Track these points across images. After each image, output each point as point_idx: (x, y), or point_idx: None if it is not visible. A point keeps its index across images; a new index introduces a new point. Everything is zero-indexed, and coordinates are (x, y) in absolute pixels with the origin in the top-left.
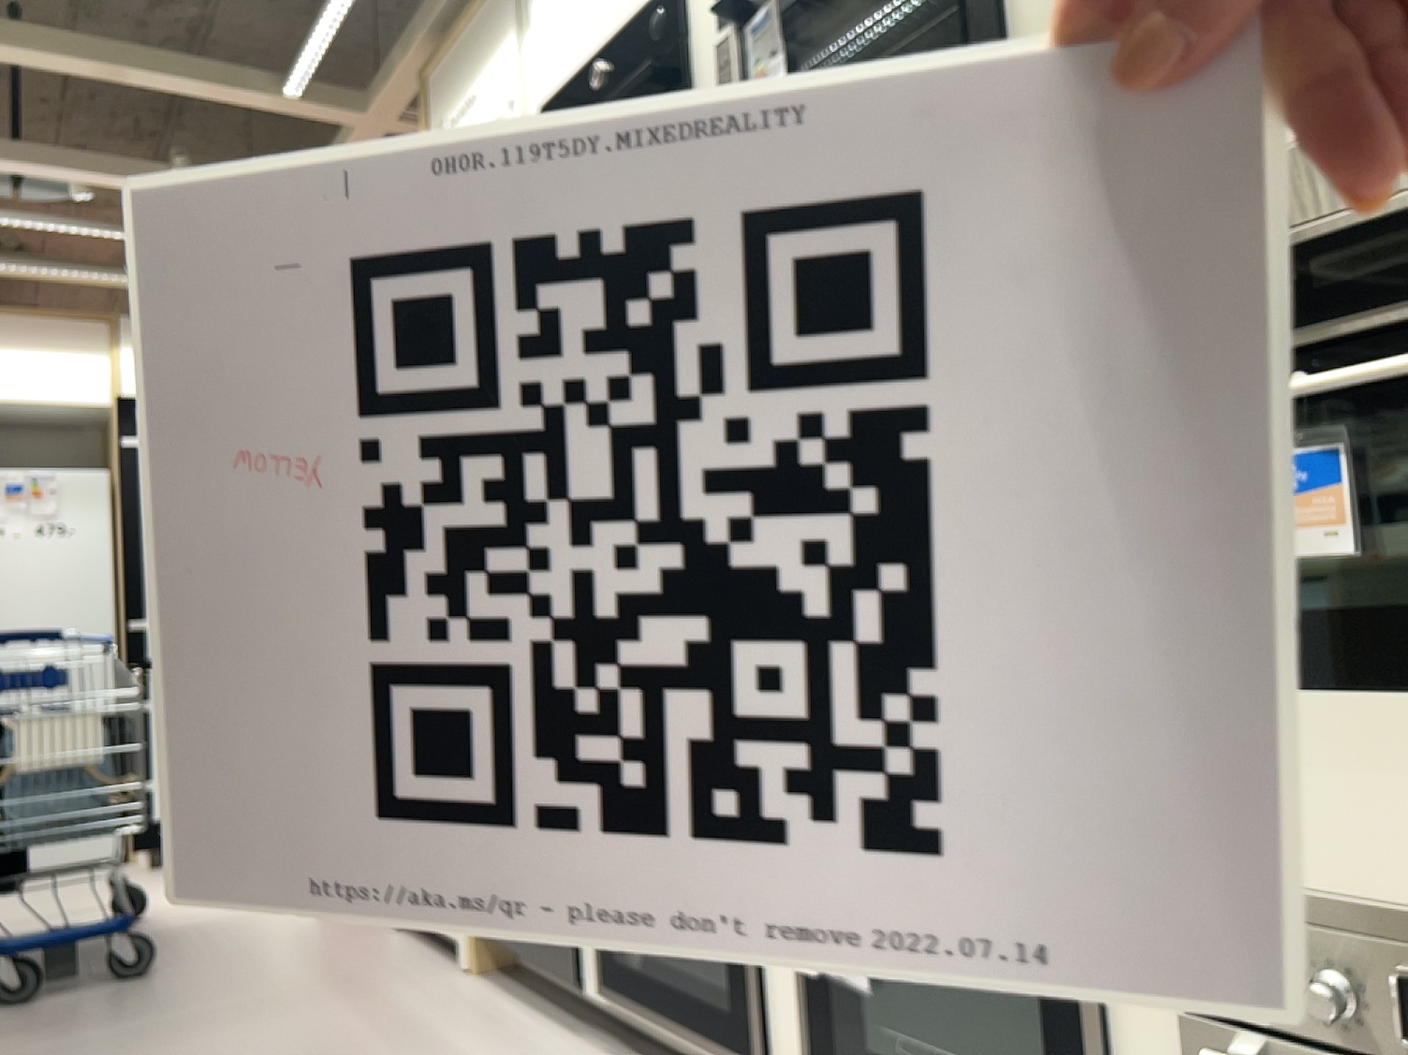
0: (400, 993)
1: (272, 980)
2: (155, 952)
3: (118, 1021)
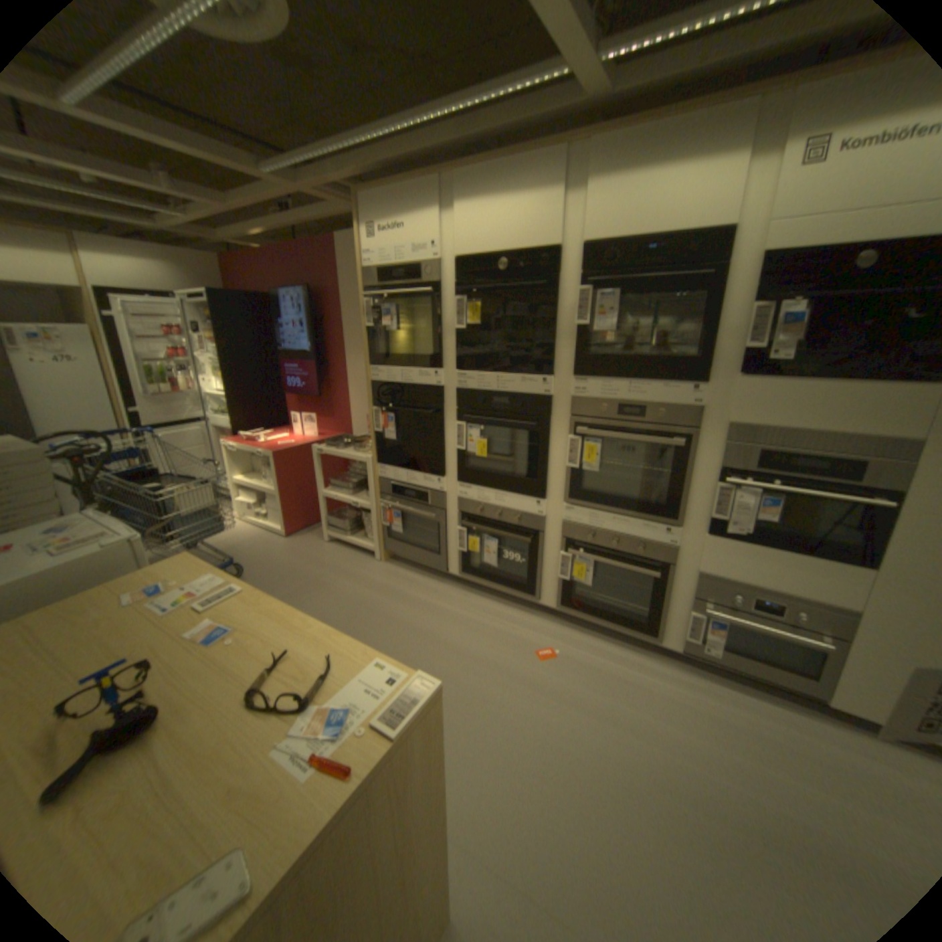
0: (363, 574)
1: (302, 574)
2: (229, 566)
3: None
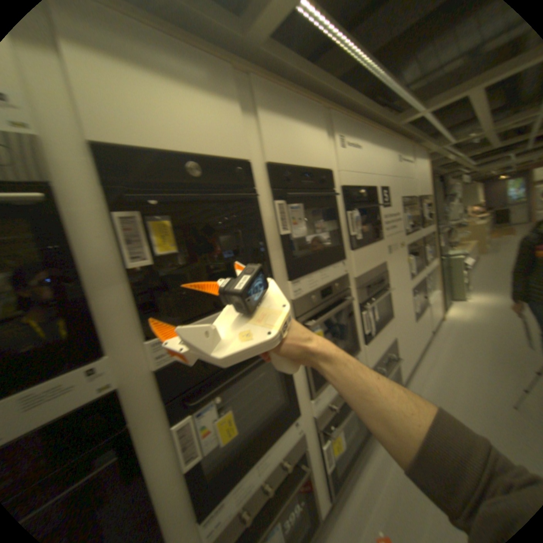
0: None
1: None
2: None
3: None
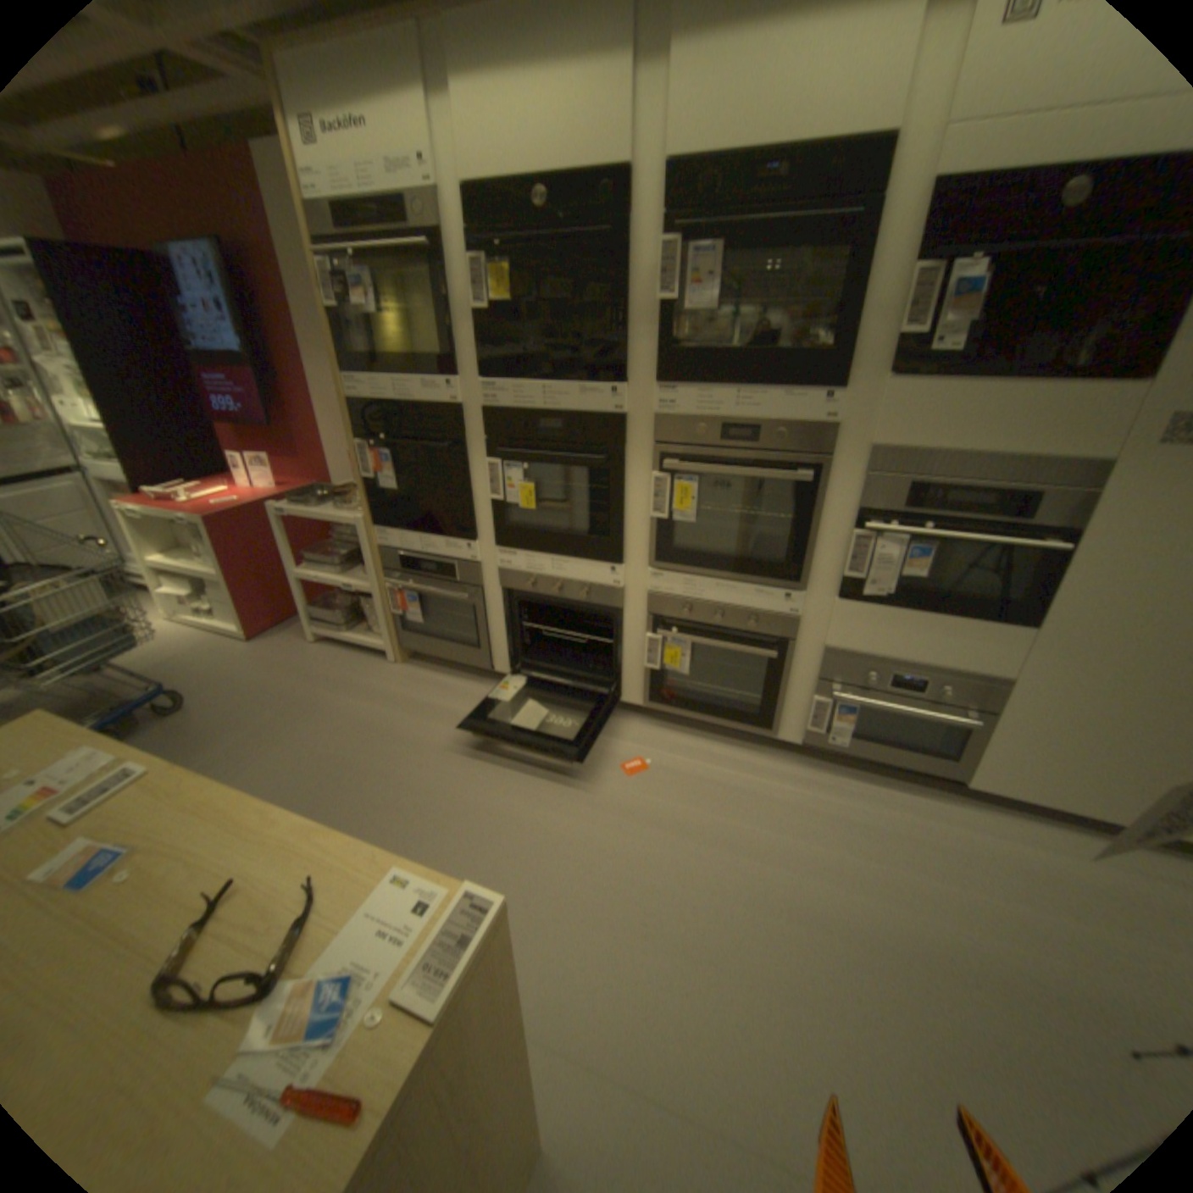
0: (372, 684)
1: (279, 694)
2: (160, 693)
3: (212, 744)
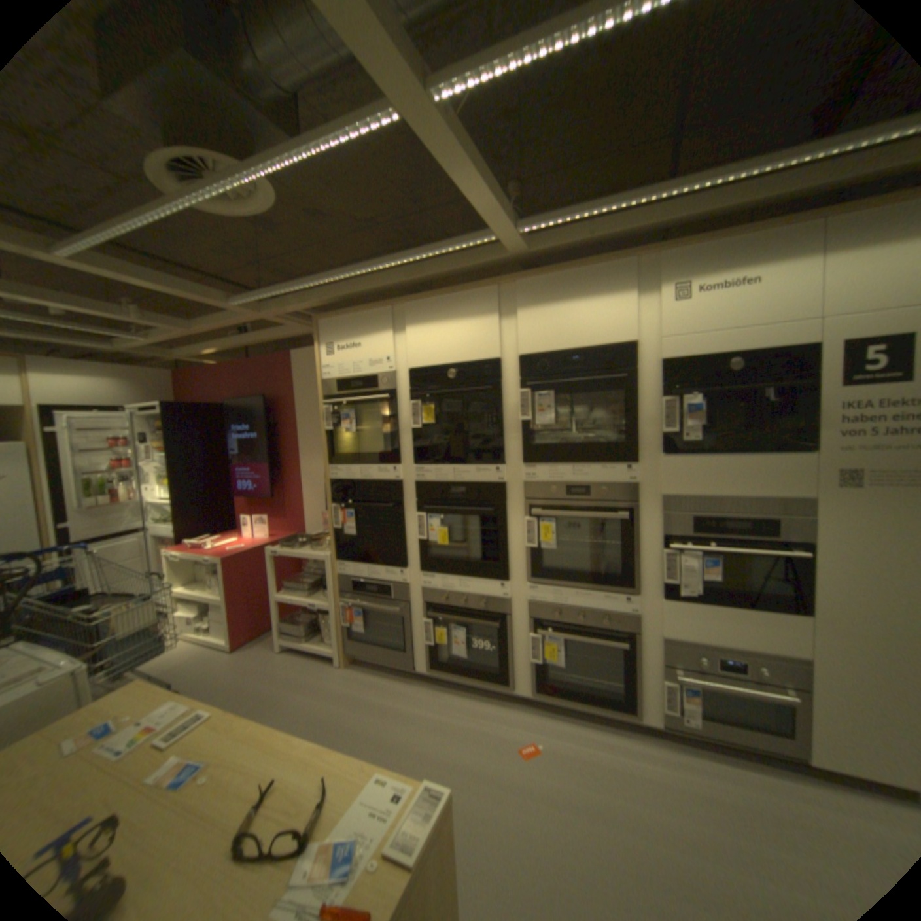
0: (320, 686)
1: (250, 695)
2: None
3: None
